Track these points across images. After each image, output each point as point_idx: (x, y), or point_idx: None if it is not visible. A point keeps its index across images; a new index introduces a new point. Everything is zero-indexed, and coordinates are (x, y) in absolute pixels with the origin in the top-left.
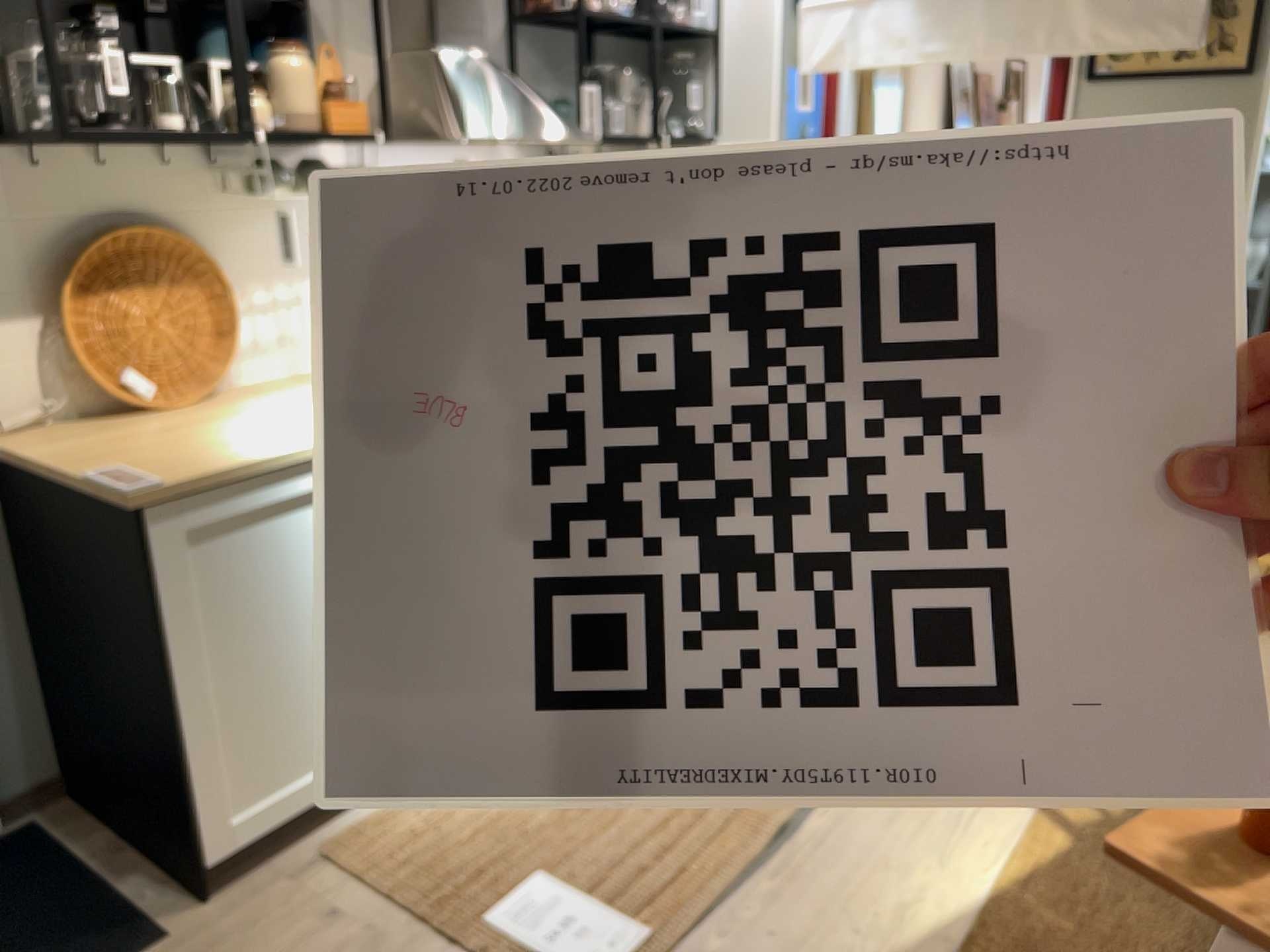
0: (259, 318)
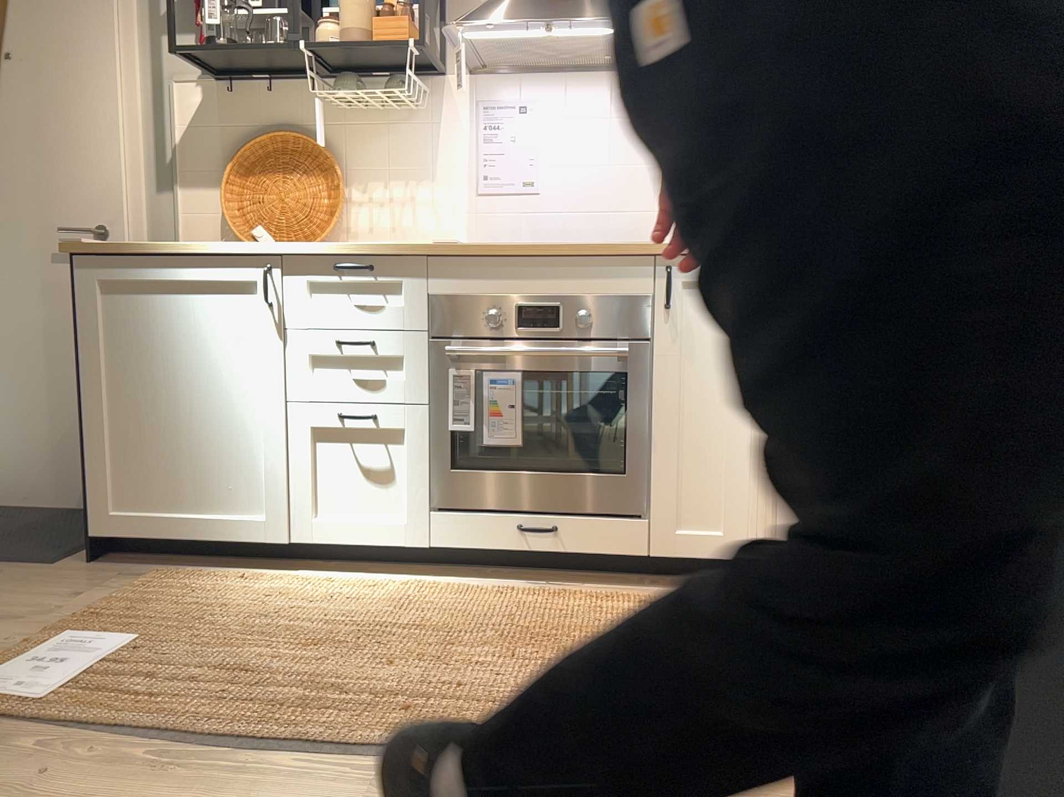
0: (374, 209)
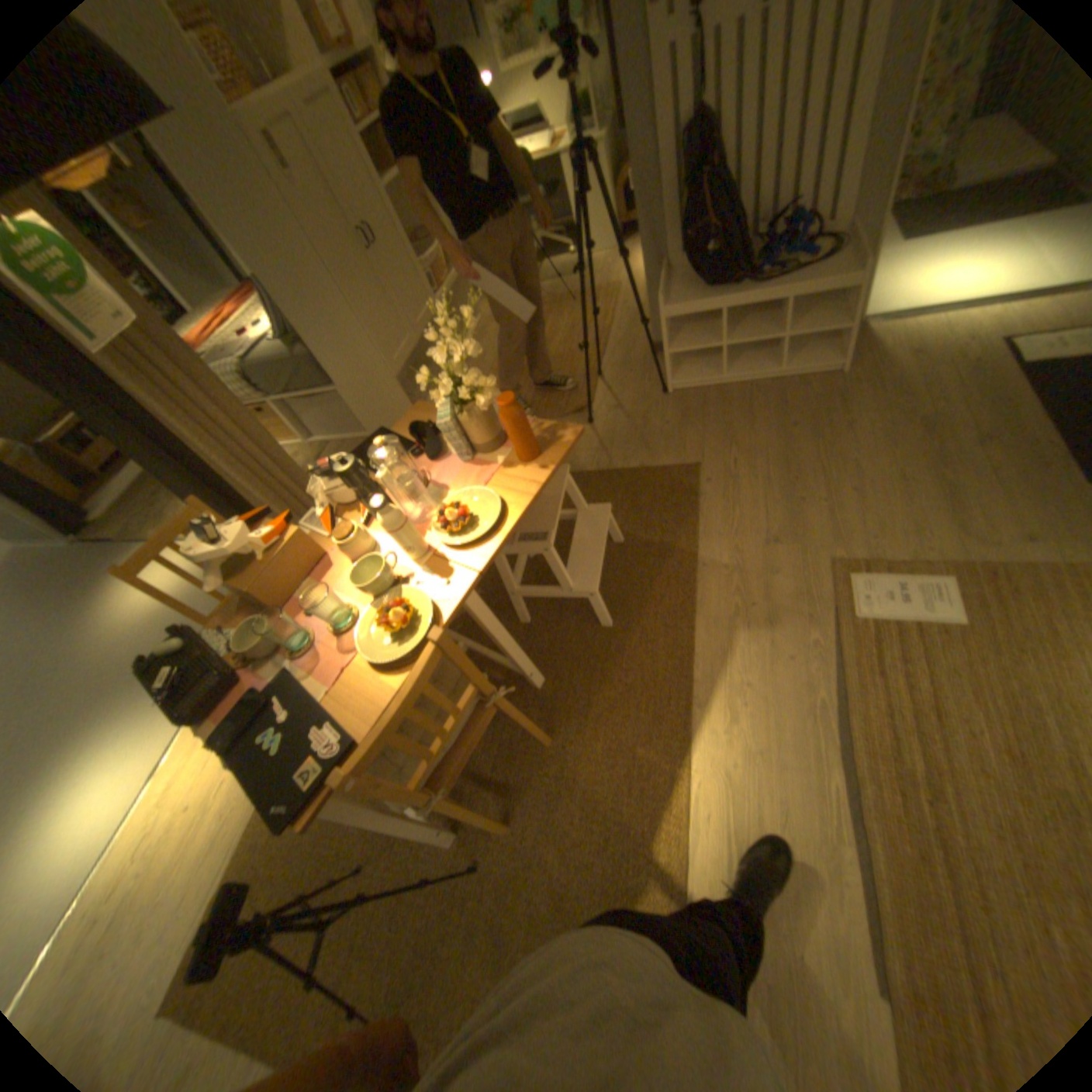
0: None
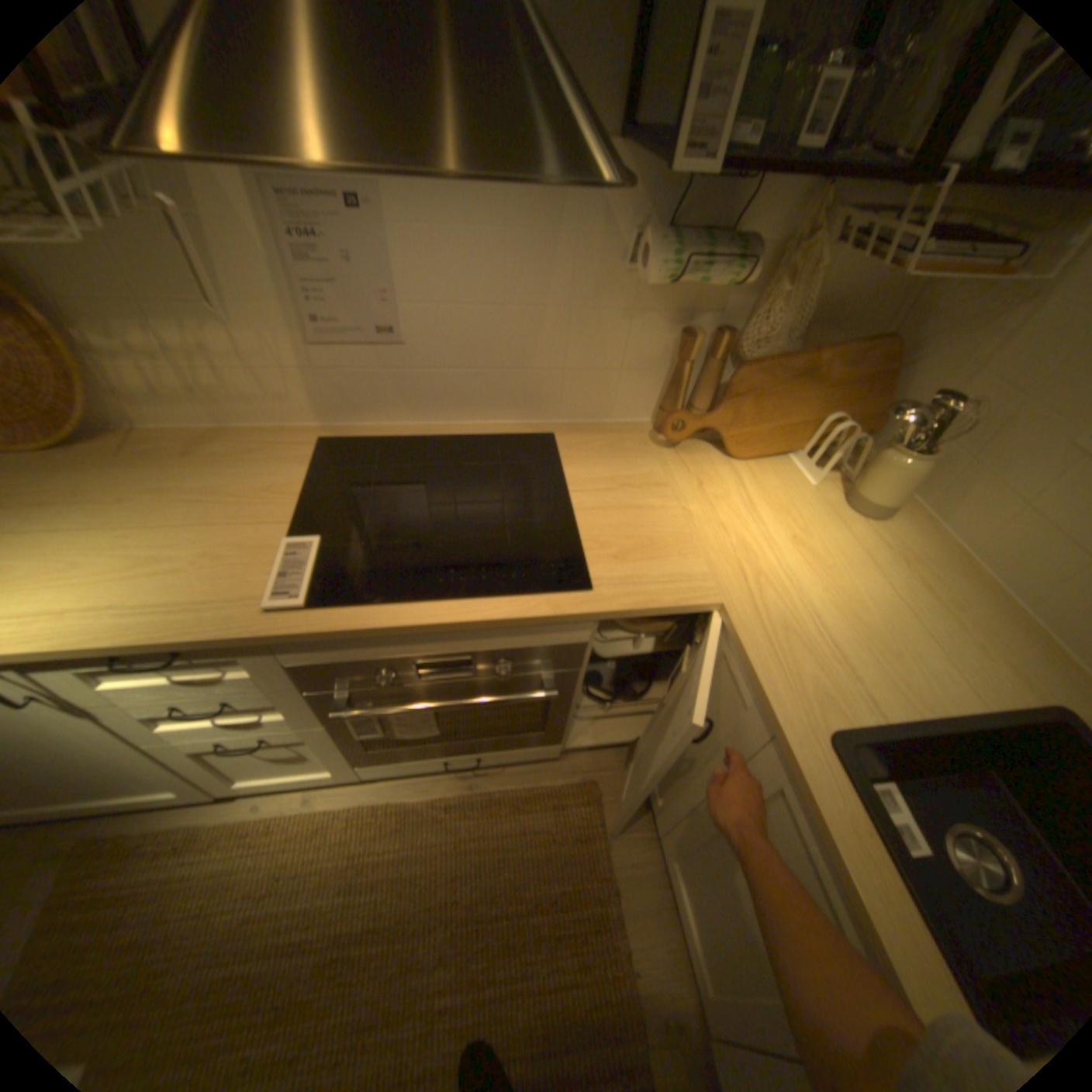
0: (143, 358)
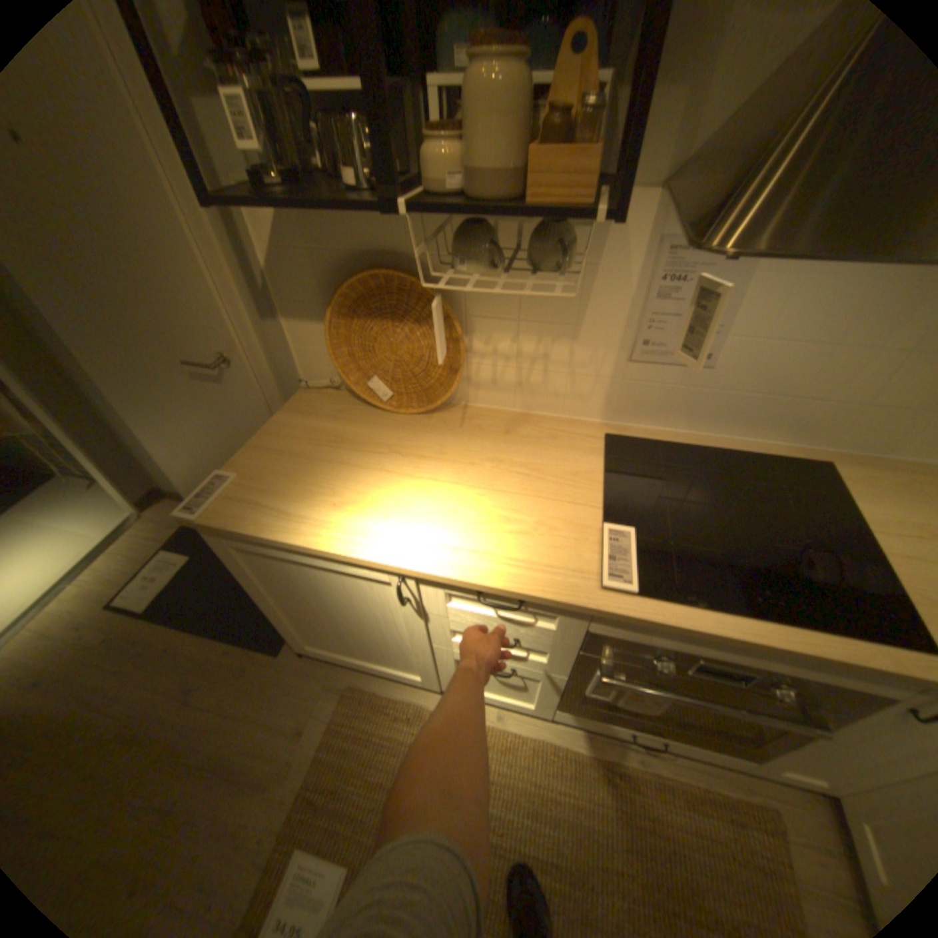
0: (501, 360)
